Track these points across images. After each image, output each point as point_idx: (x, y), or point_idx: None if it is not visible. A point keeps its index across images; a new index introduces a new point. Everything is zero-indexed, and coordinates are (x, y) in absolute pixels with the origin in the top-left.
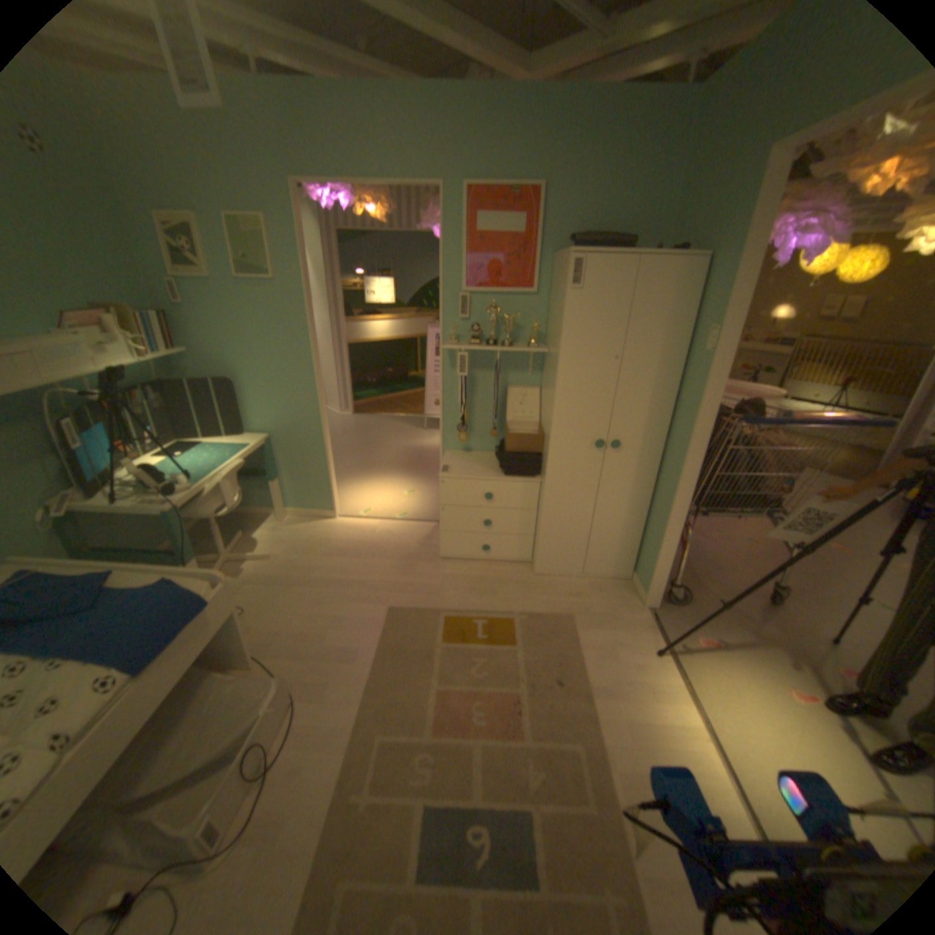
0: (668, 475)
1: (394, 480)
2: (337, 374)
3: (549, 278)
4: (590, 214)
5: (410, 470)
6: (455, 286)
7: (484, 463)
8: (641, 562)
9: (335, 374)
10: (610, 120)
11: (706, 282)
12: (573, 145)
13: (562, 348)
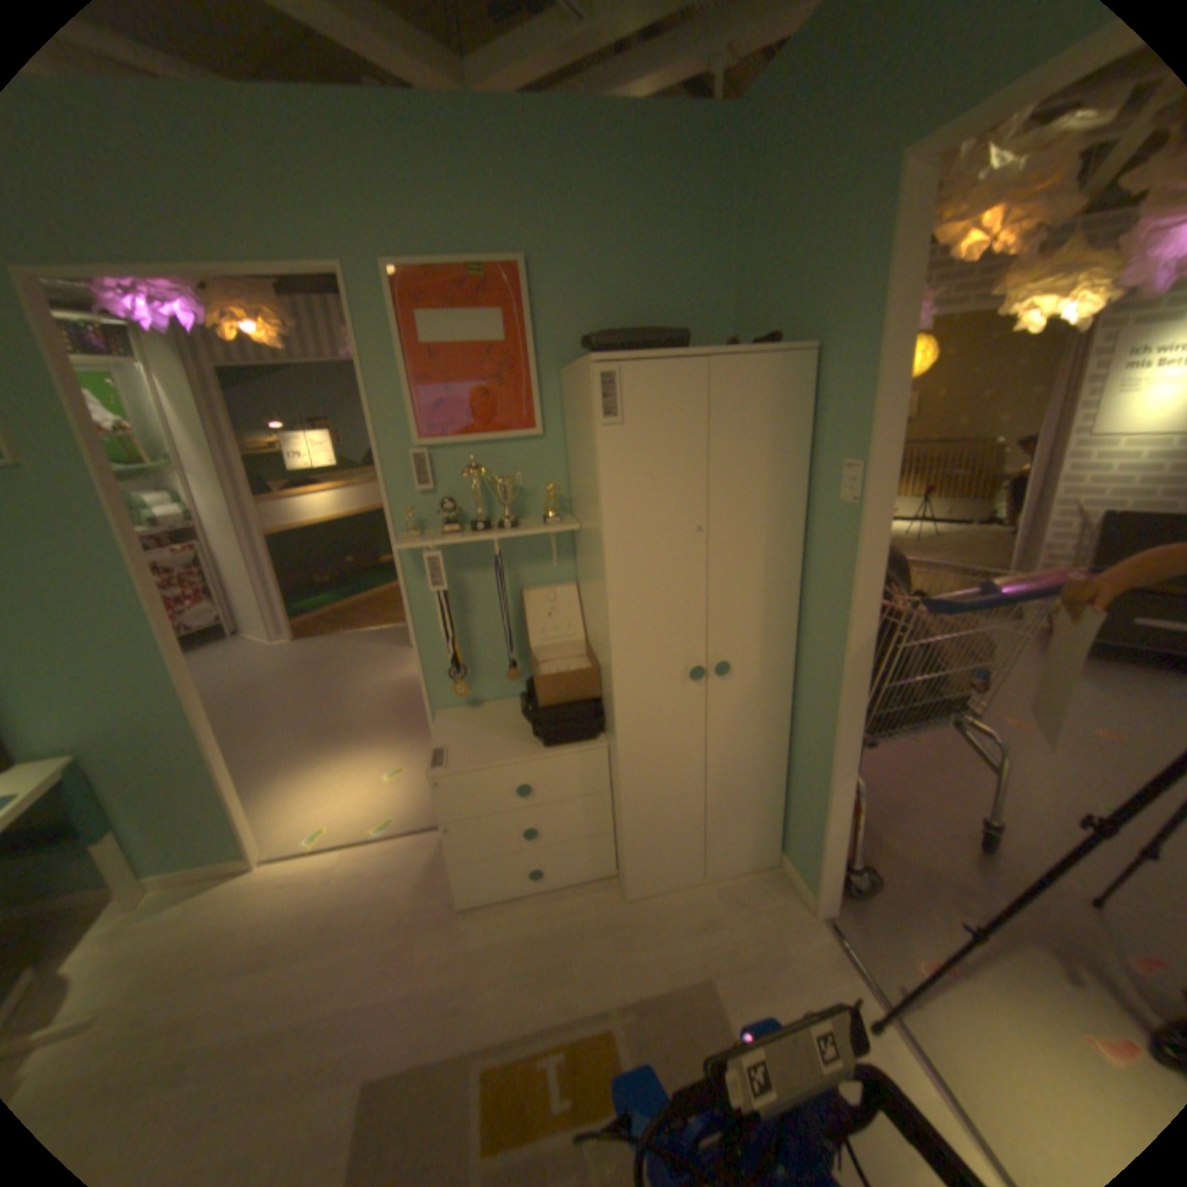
0: (814, 702)
1: (364, 756)
2: (254, 585)
3: (560, 410)
4: (607, 304)
5: (391, 728)
6: (399, 438)
7: (507, 725)
8: (792, 838)
9: (250, 584)
10: (611, 156)
11: (817, 393)
12: (560, 196)
13: (607, 528)
